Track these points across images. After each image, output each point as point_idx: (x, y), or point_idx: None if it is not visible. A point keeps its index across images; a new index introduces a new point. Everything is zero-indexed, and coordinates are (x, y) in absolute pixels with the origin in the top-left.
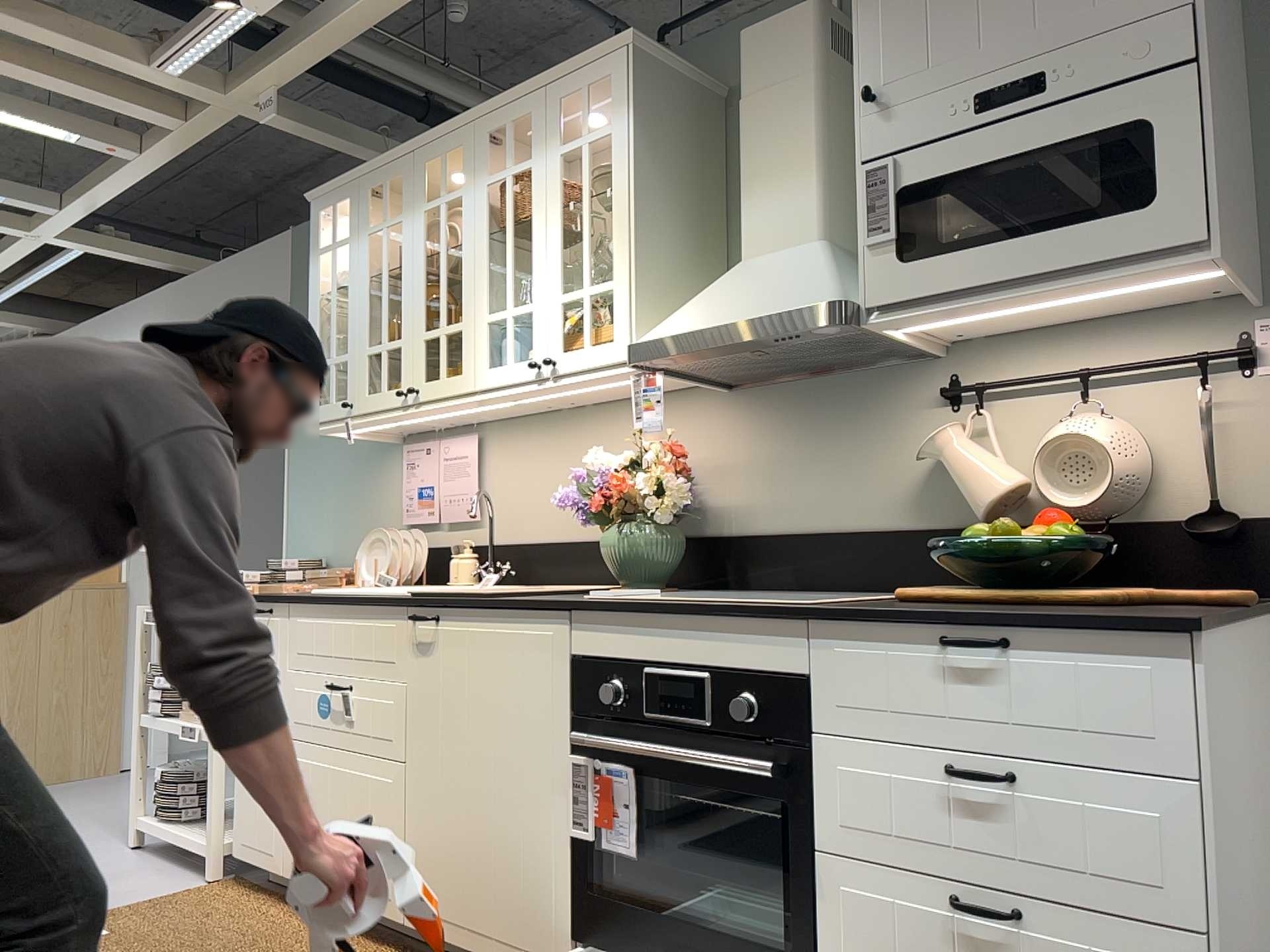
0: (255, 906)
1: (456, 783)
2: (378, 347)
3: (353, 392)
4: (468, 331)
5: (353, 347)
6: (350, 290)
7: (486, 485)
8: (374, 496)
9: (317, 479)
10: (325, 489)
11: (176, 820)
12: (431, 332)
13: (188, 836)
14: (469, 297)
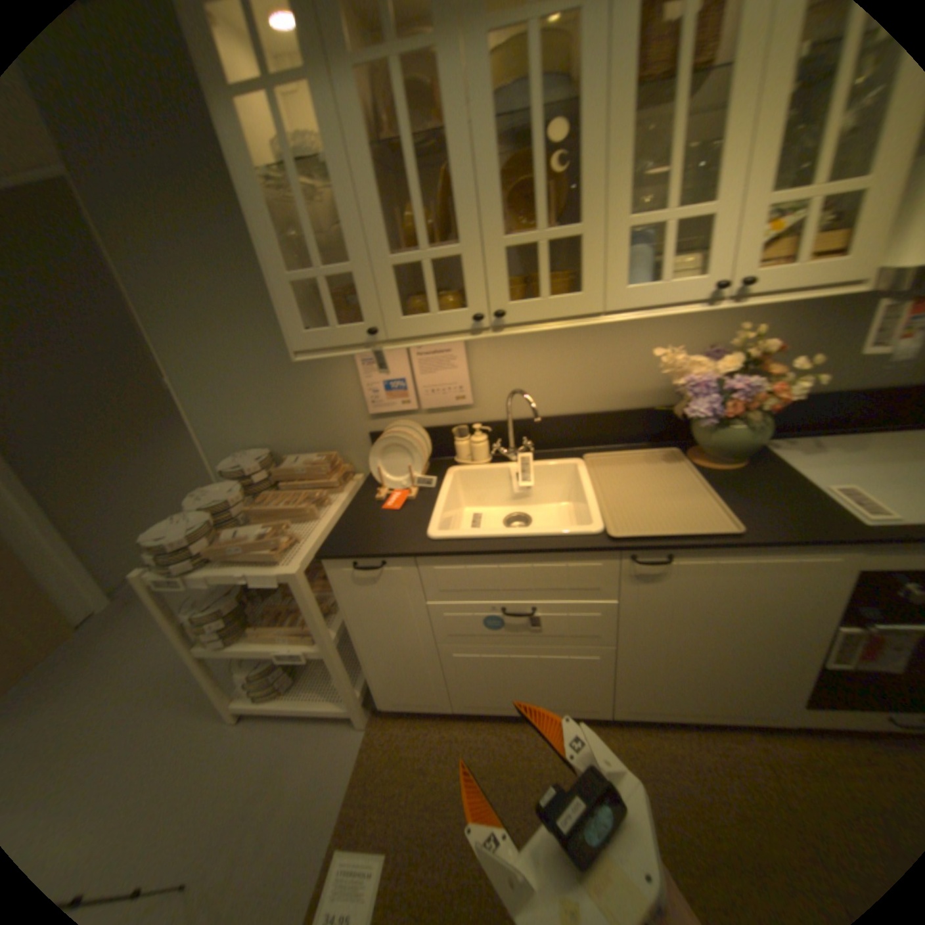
0: (437, 738)
1: (688, 653)
2: (414, 254)
3: (374, 313)
4: (598, 237)
5: (361, 253)
6: (330, 162)
7: (476, 373)
8: (318, 390)
9: (219, 377)
10: (239, 387)
11: (276, 696)
12: (523, 236)
13: (311, 708)
14: (599, 188)
